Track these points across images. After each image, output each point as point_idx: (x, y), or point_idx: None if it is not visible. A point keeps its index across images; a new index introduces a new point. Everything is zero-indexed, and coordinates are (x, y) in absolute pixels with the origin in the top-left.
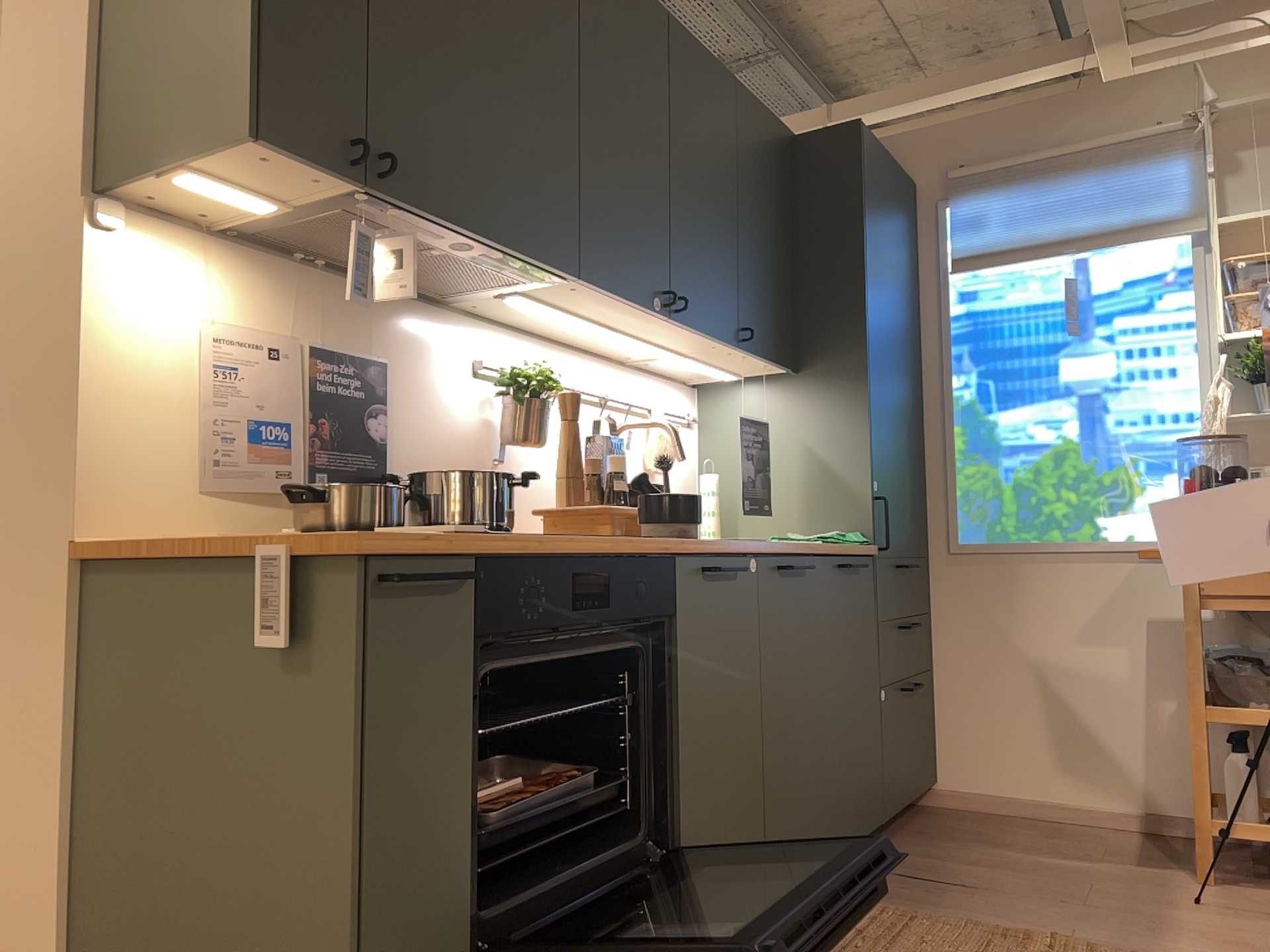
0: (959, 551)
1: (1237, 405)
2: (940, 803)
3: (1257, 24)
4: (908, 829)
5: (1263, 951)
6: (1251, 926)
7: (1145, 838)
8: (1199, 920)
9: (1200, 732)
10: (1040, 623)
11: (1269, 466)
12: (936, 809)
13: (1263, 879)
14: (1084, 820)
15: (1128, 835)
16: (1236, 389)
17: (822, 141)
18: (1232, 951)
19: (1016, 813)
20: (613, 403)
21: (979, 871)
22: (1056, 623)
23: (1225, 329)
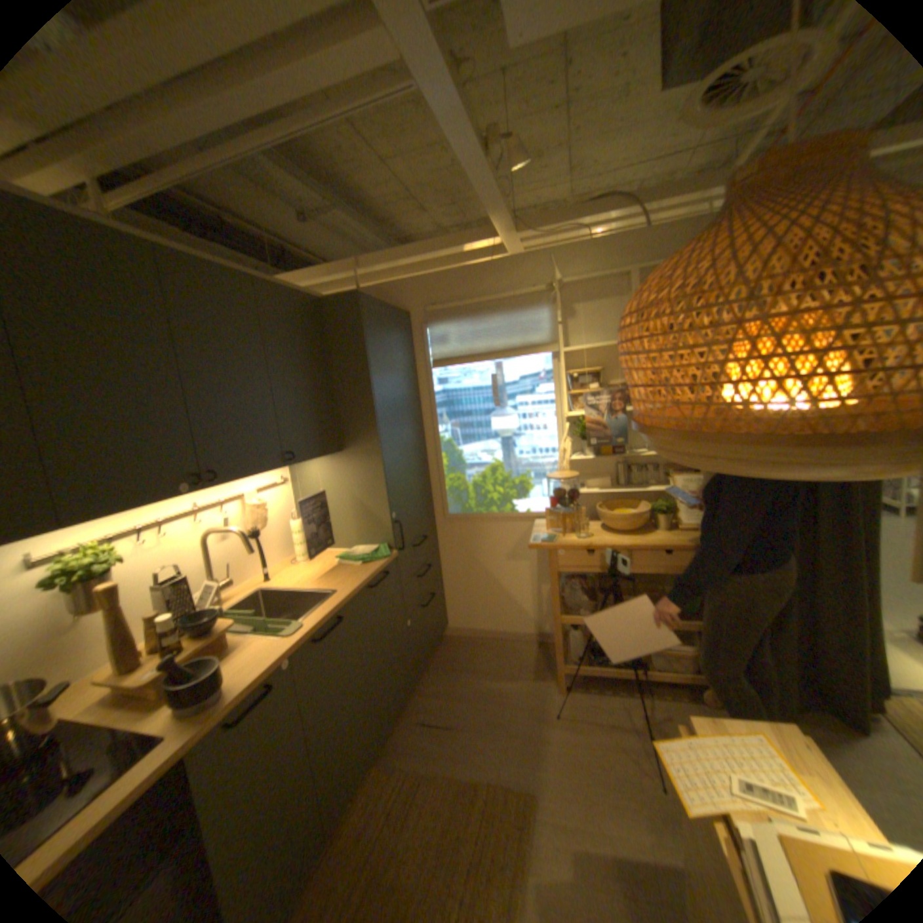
0: (449, 518)
1: (576, 445)
2: (449, 635)
3: (585, 228)
4: (431, 667)
5: (584, 768)
6: (580, 739)
7: (538, 650)
8: (557, 740)
9: (558, 631)
10: (489, 552)
11: (590, 478)
12: (447, 640)
13: (586, 683)
14: (513, 640)
15: (531, 648)
16: (575, 437)
17: (337, 303)
18: (570, 774)
19: (483, 638)
20: (207, 507)
21: (460, 709)
22: (497, 552)
23: (570, 405)
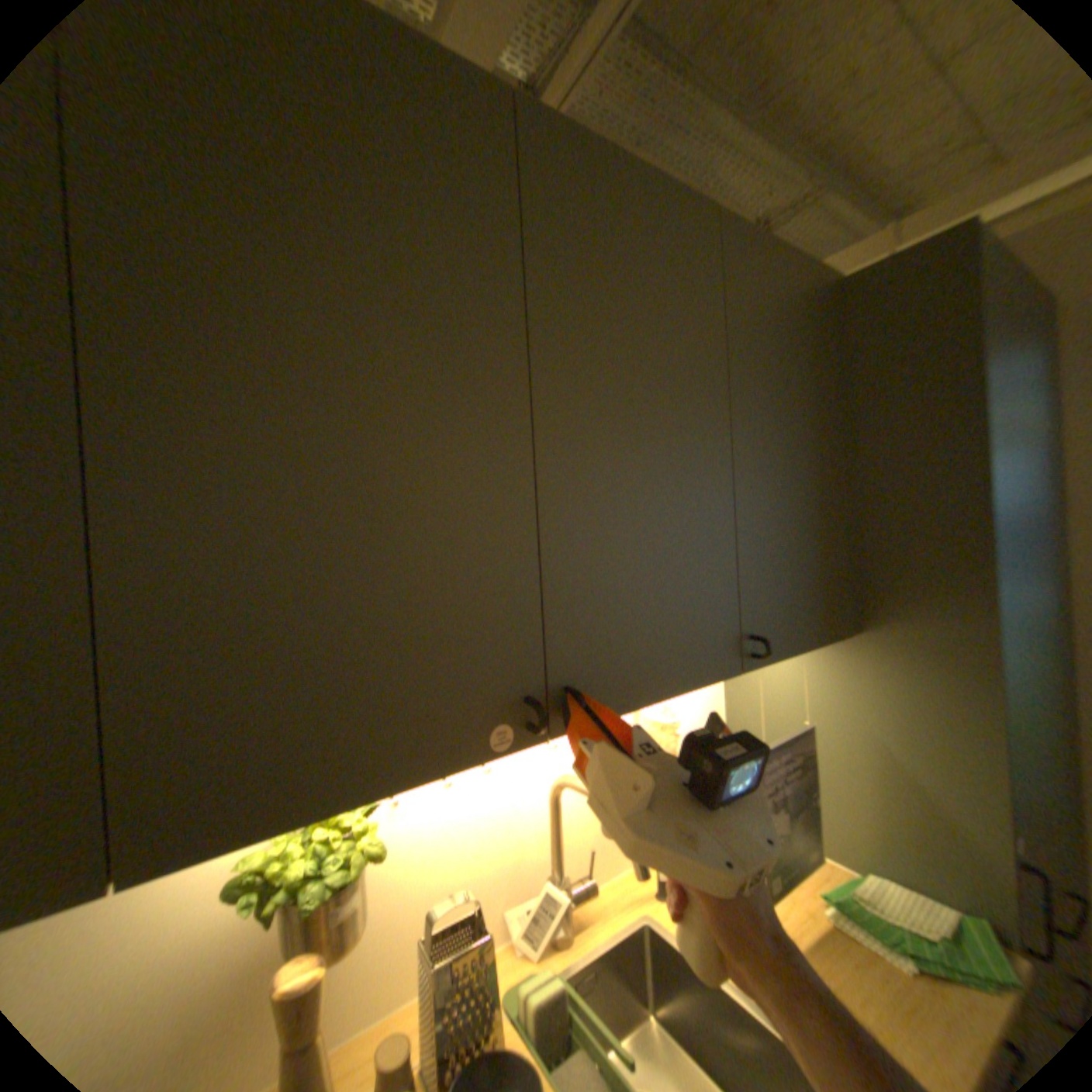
0: None
1: None
2: None
3: None
4: None
5: None
6: None
7: None
8: None
9: None
10: None
11: None
12: None
13: None
14: None
15: None
16: None
17: (898, 269)
18: None
19: None
20: None
21: None
22: None
23: None
